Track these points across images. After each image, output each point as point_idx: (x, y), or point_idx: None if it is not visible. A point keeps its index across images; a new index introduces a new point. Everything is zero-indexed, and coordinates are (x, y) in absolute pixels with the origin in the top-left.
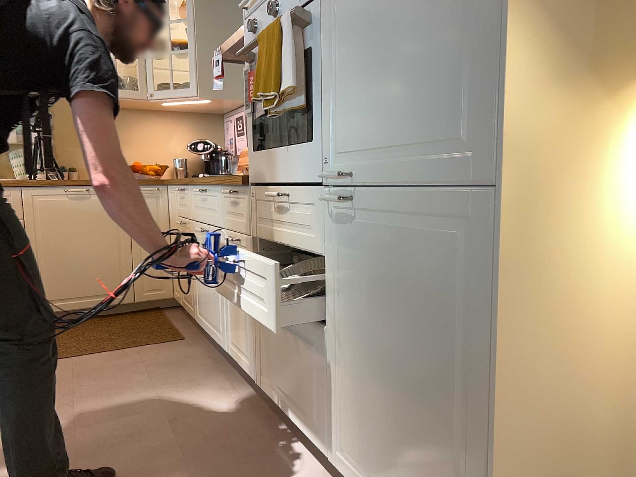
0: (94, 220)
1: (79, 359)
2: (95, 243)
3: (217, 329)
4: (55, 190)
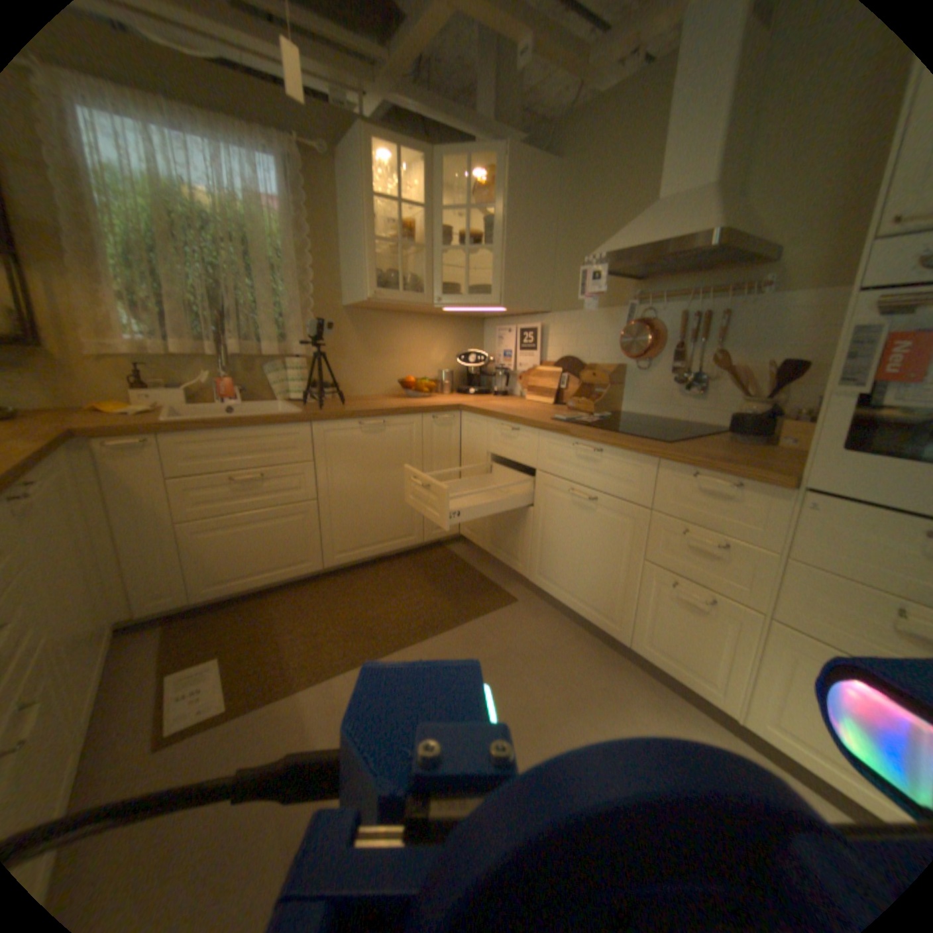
0: (386, 456)
1: (424, 643)
2: (387, 482)
3: (599, 612)
4: (347, 423)
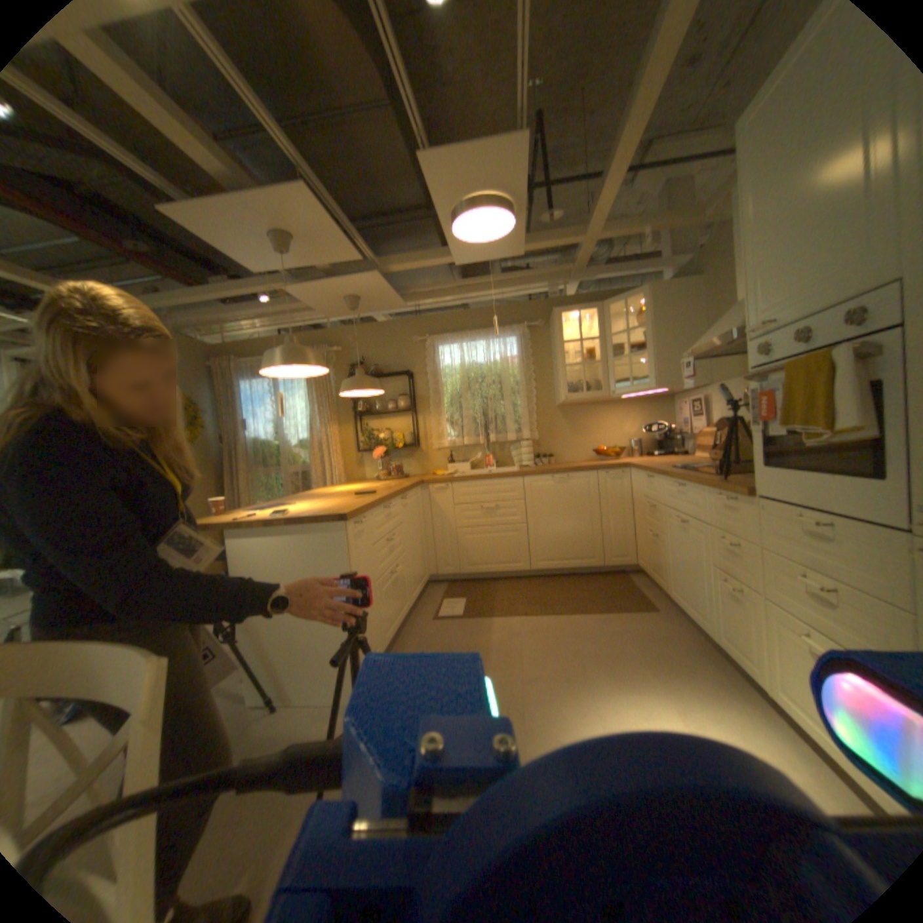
0: (571, 498)
1: (572, 616)
2: (573, 517)
3: (699, 615)
4: (544, 477)
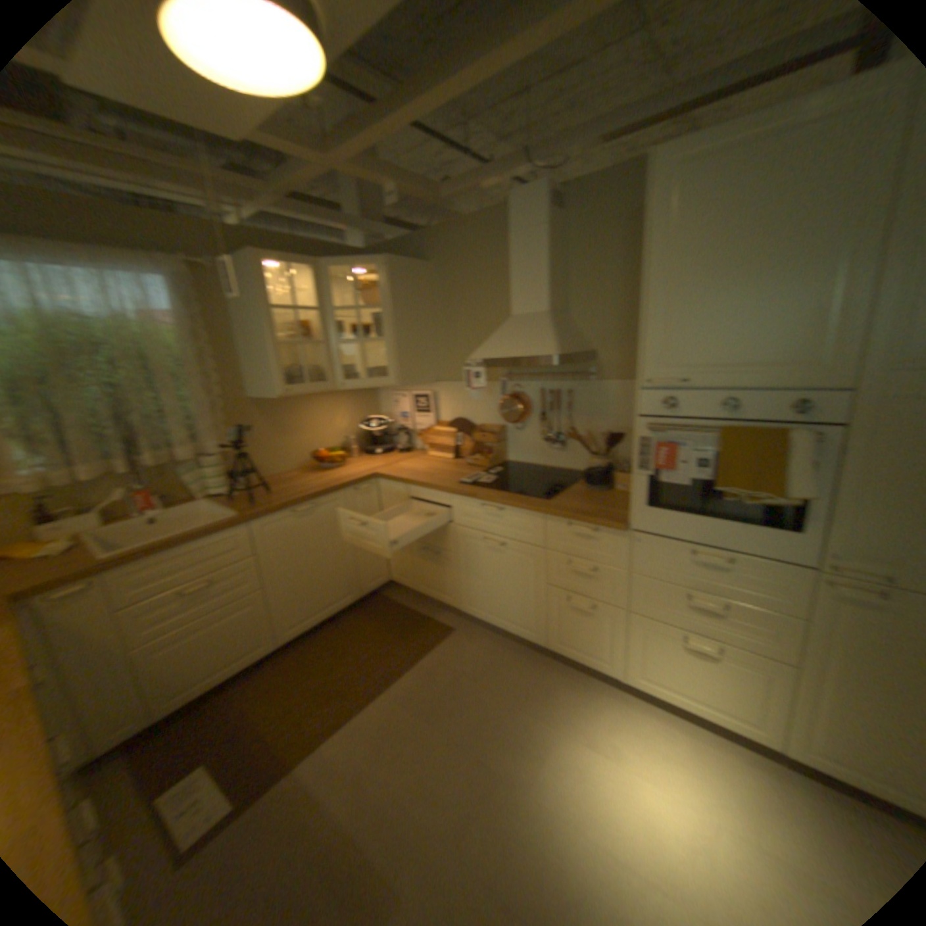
0: (323, 532)
1: (392, 689)
2: (327, 554)
3: (522, 626)
4: (285, 514)
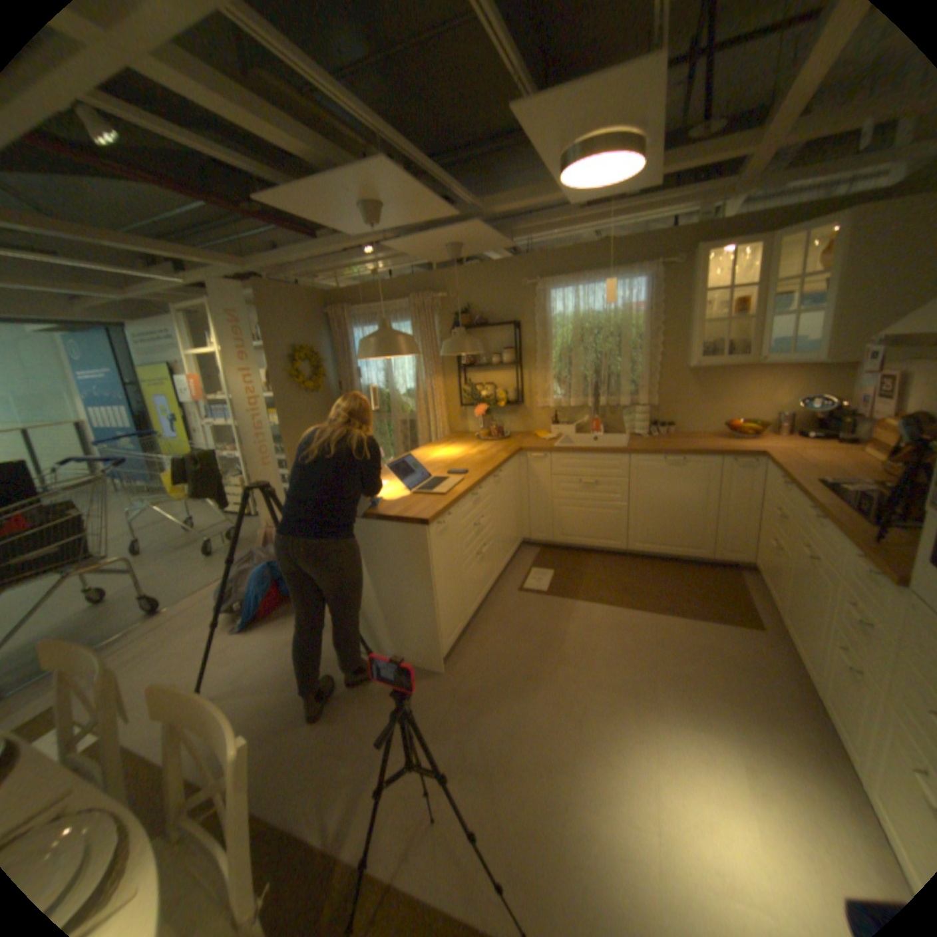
0: (686, 484)
1: (662, 617)
2: (685, 504)
3: (811, 662)
4: (656, 457)
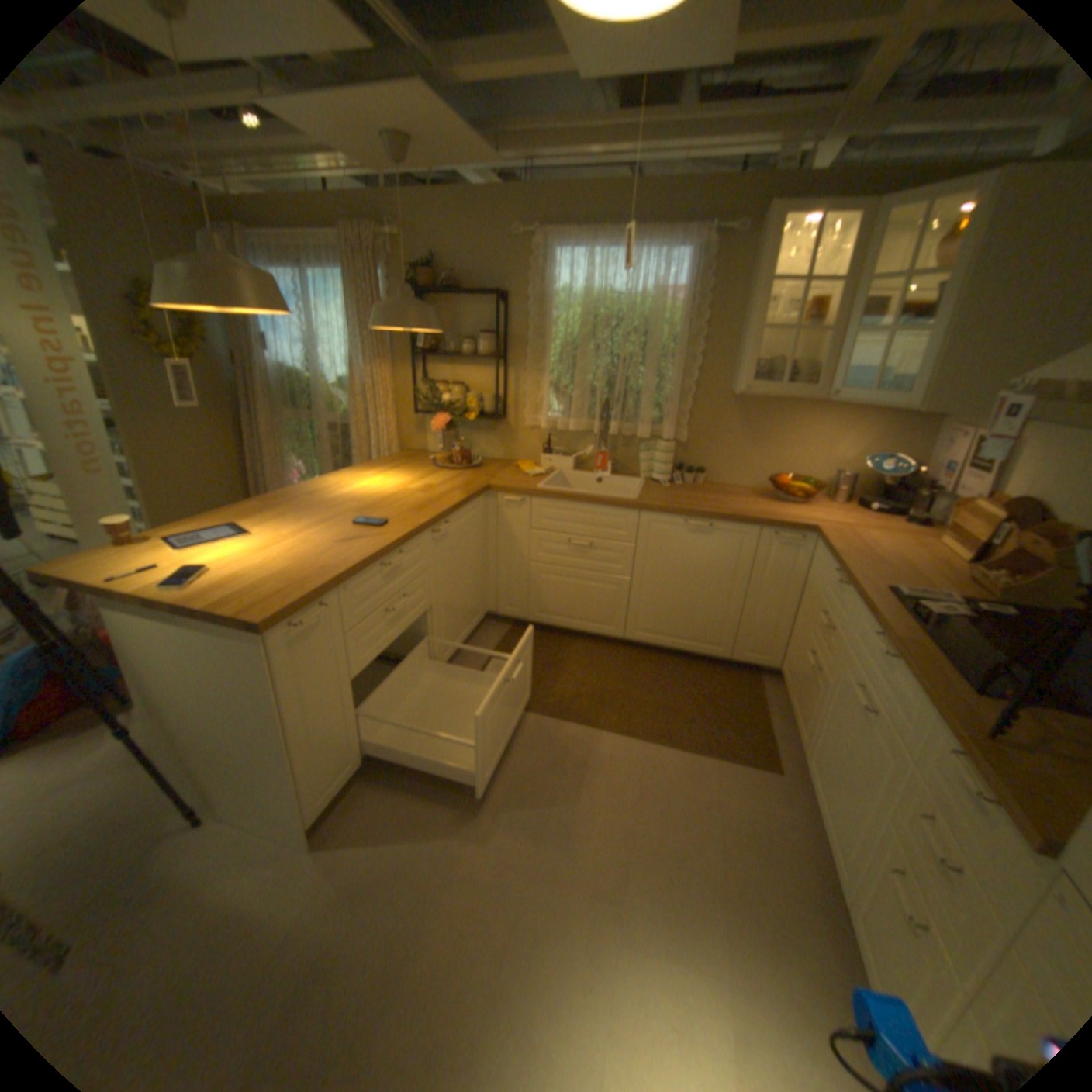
0: (710, 560)
1: (654, 748)
2: (705, 586)
3: (842, 850)
4: (675, 519)
